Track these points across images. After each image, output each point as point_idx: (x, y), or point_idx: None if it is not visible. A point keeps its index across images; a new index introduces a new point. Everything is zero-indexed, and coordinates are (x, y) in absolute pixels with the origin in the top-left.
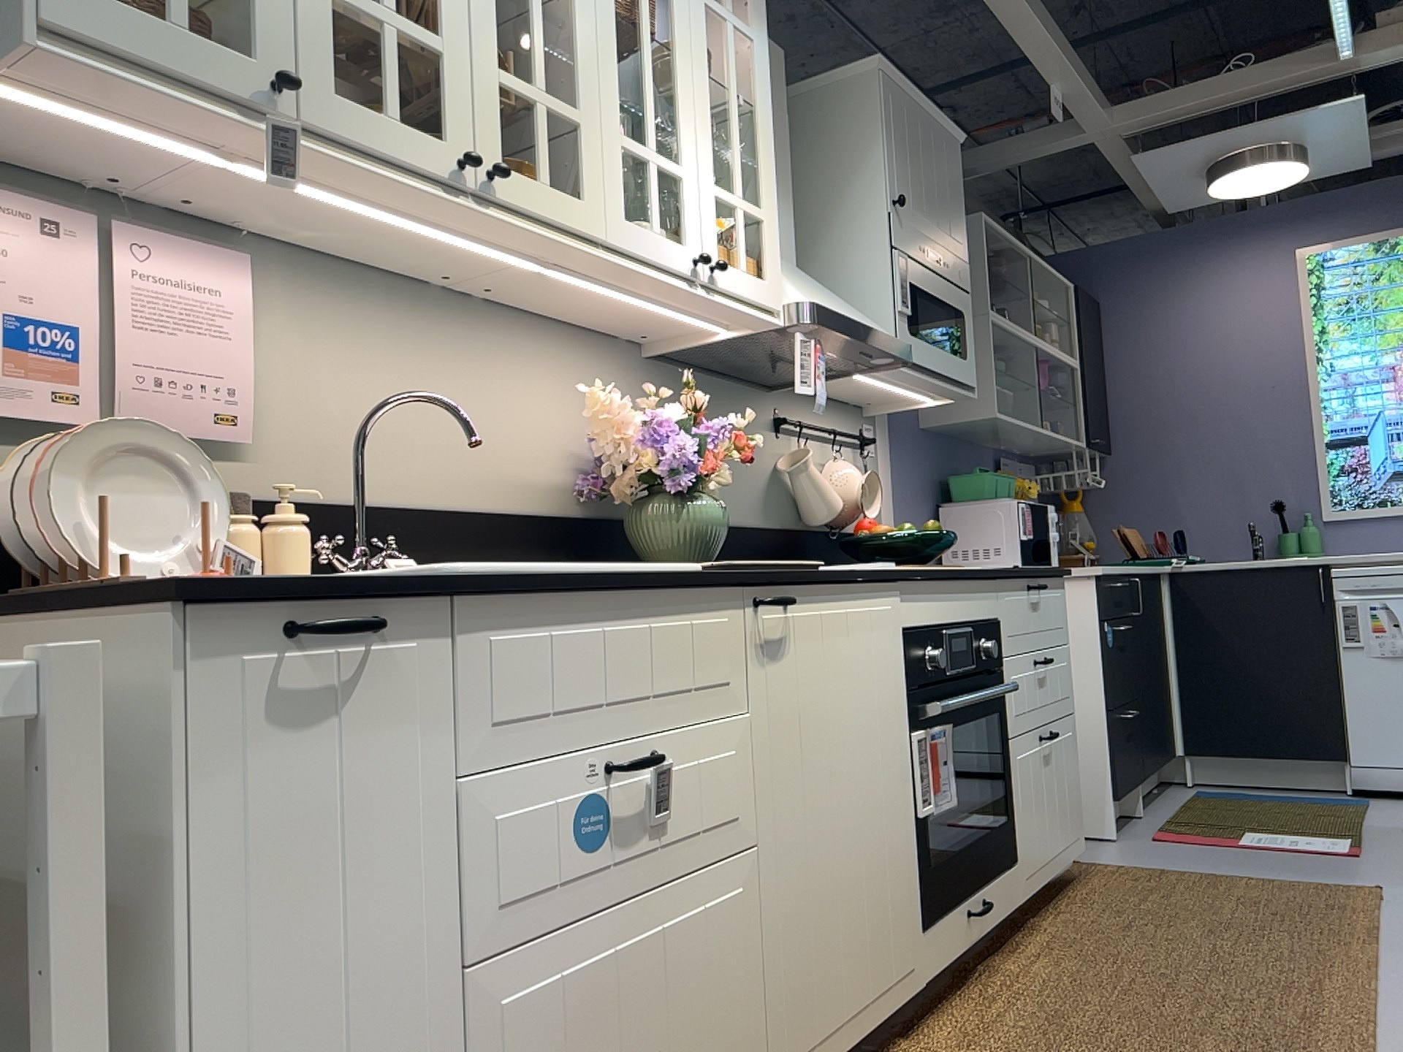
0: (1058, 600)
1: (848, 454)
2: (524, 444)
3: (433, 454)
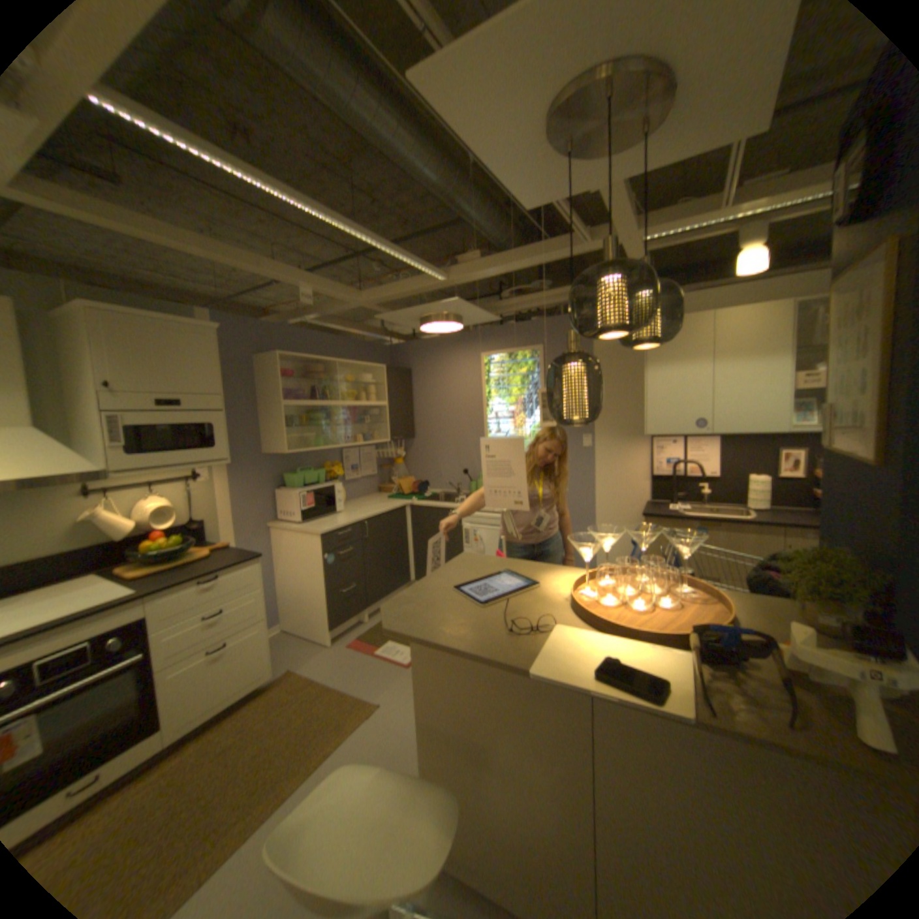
0: (243, 574)
1: (174, 487)
2: None
3: None
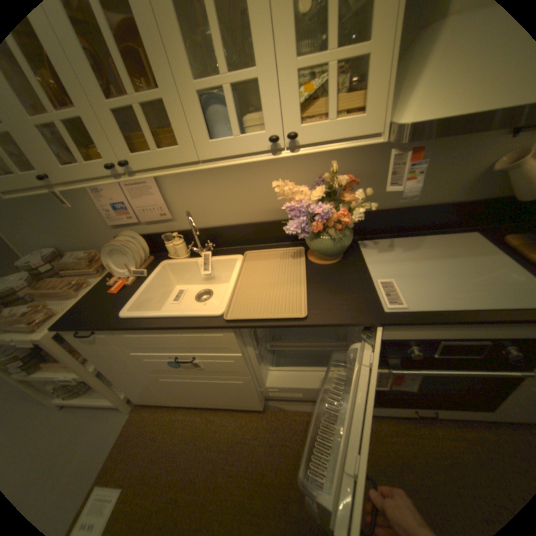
0: None
1: None
2: (273, 196)
3: (232, 208)
